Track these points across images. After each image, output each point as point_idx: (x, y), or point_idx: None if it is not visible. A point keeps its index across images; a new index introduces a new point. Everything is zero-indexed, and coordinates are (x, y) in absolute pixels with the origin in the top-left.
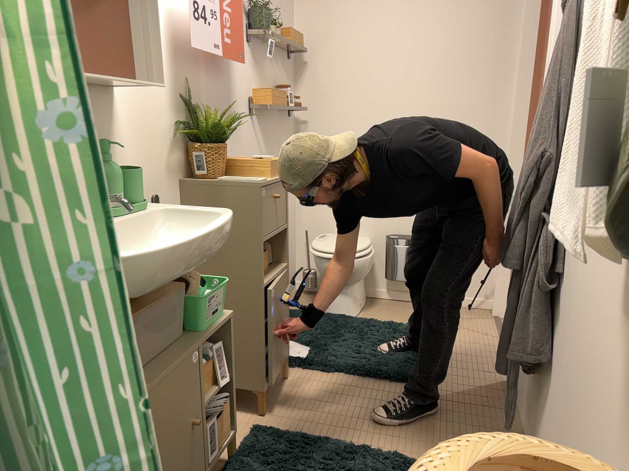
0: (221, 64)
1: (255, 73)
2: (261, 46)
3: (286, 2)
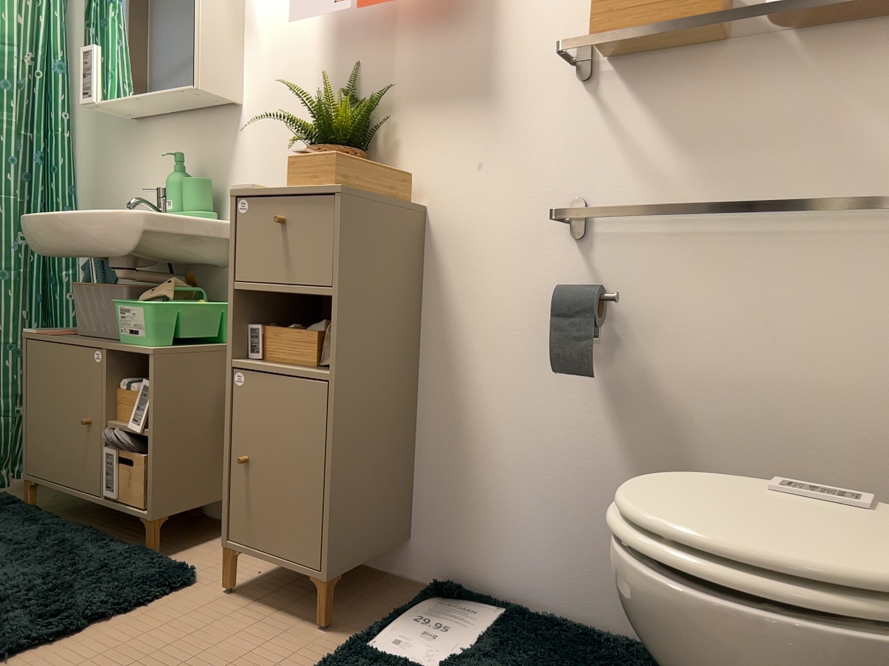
0: (459, 5)
1: None
2: None
3: None
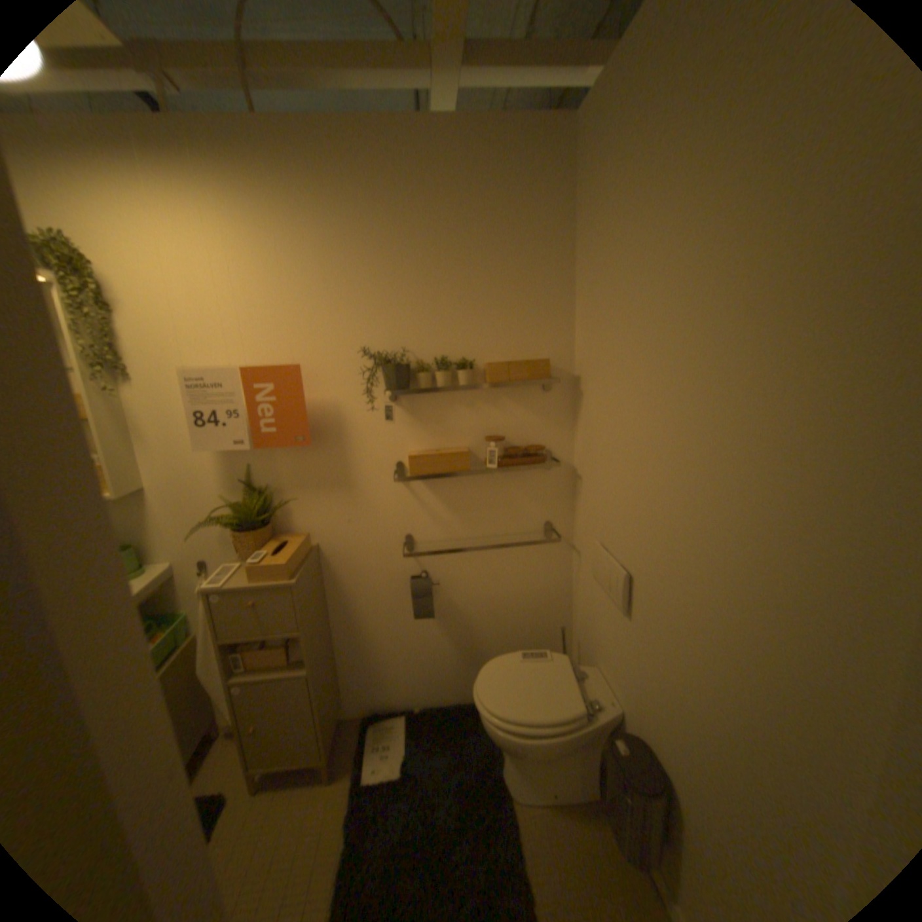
0: (321, 439)
1: (416, 432)
2: (436, 394)
3: (535, 310)
